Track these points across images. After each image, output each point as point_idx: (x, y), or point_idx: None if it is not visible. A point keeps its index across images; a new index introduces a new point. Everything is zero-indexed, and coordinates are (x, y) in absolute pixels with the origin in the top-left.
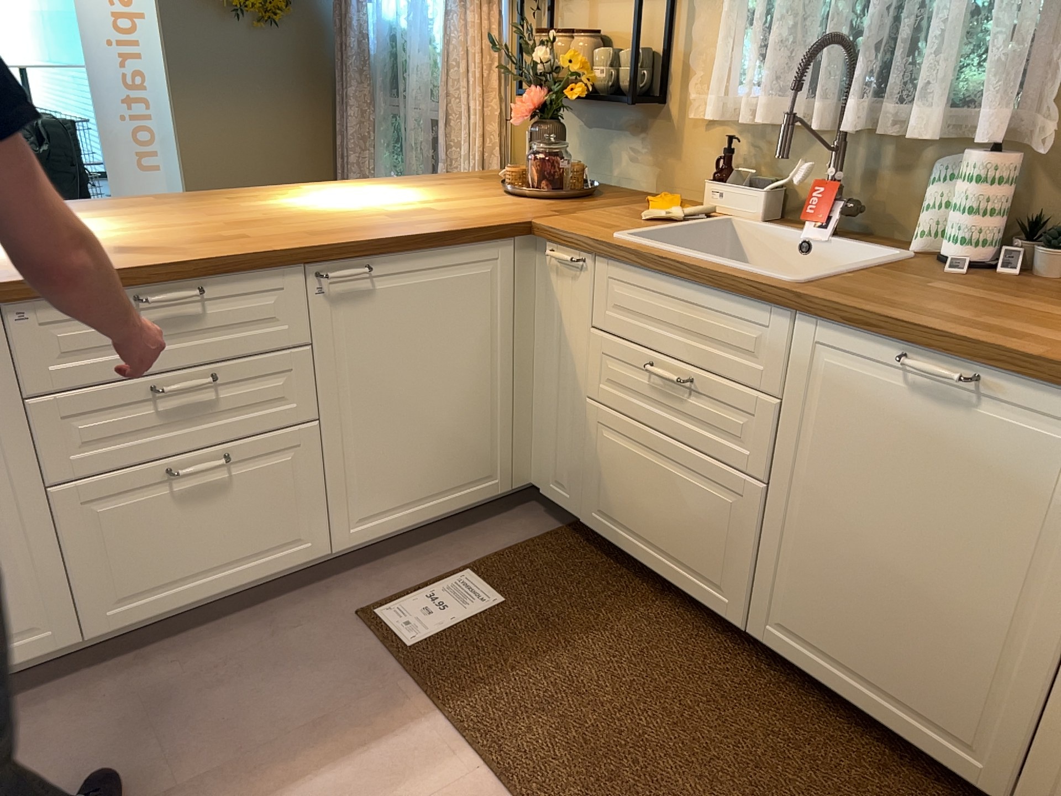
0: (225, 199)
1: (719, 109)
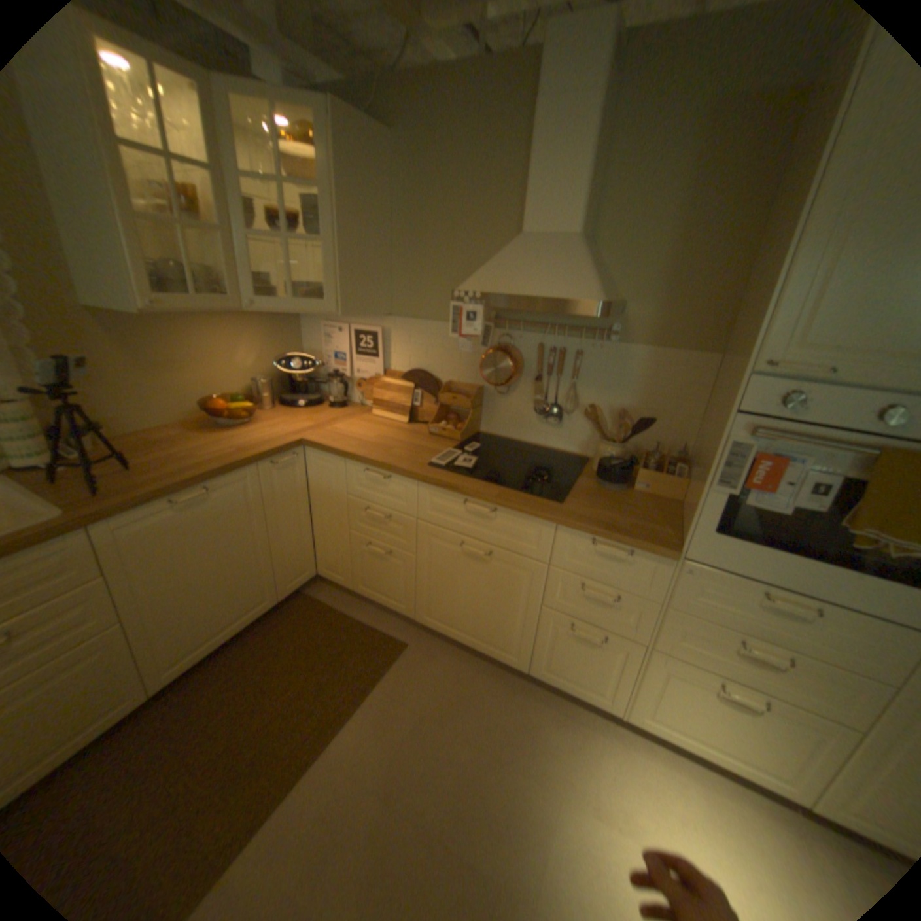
0: None
1: None
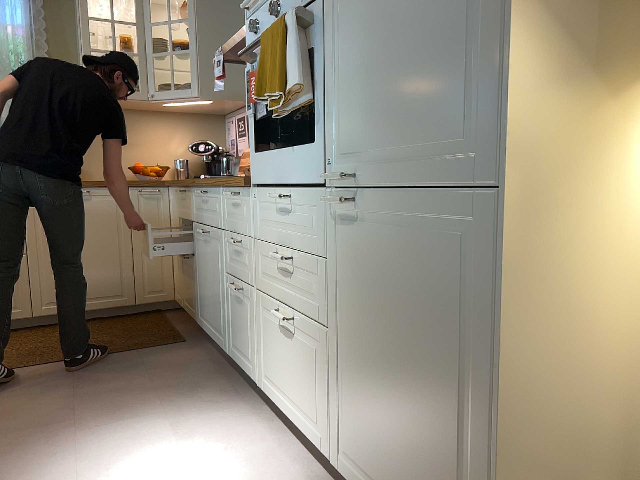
0: None
1: None
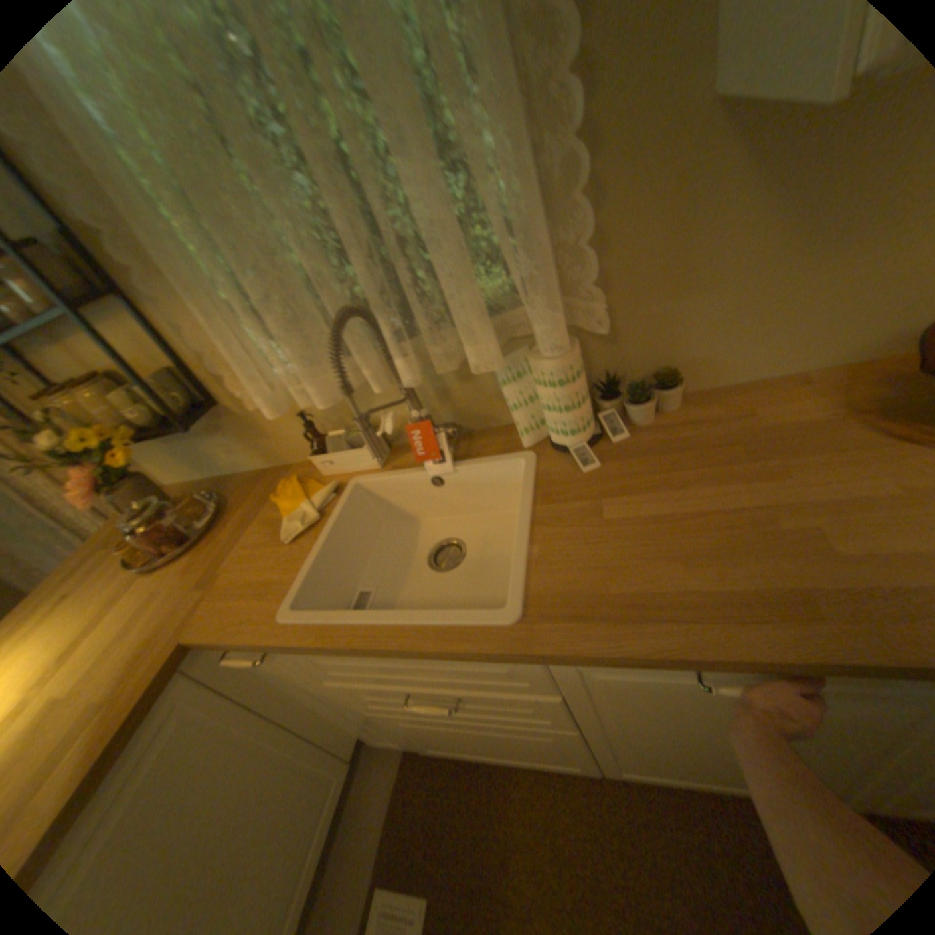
0: None
1: (270, 402)
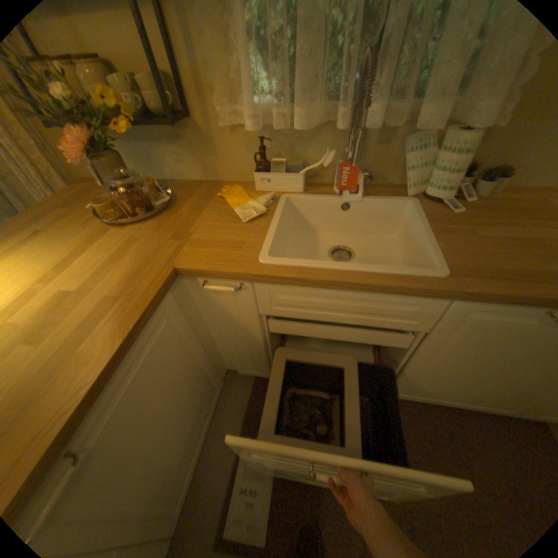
0: None
1: (257, 118)
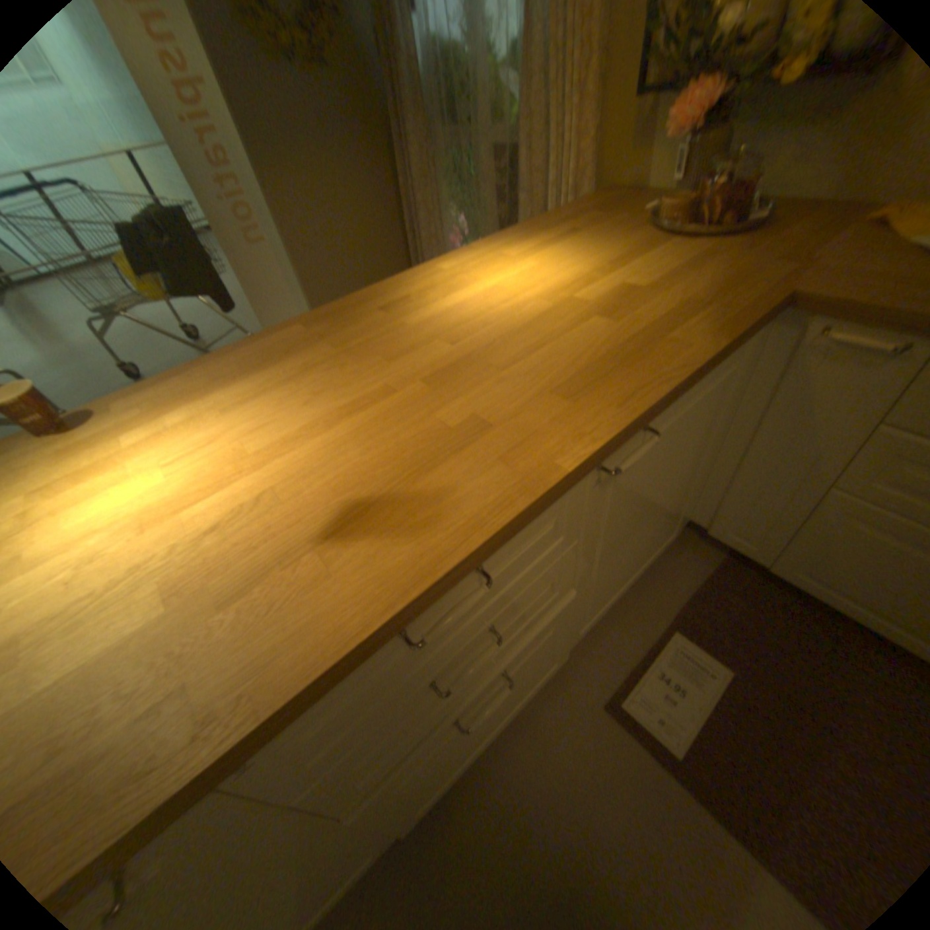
0: (375, 309)
1: None
